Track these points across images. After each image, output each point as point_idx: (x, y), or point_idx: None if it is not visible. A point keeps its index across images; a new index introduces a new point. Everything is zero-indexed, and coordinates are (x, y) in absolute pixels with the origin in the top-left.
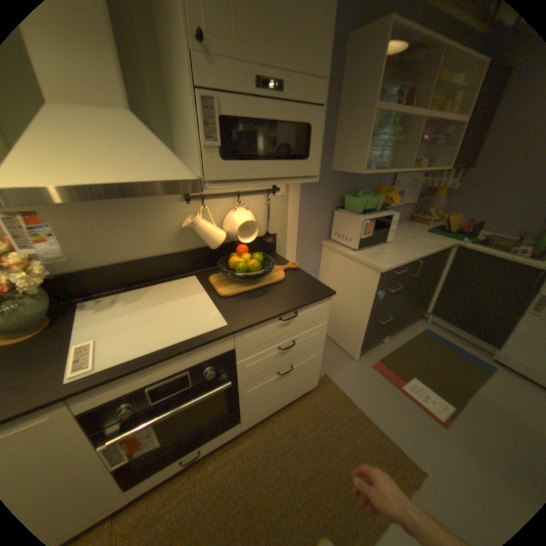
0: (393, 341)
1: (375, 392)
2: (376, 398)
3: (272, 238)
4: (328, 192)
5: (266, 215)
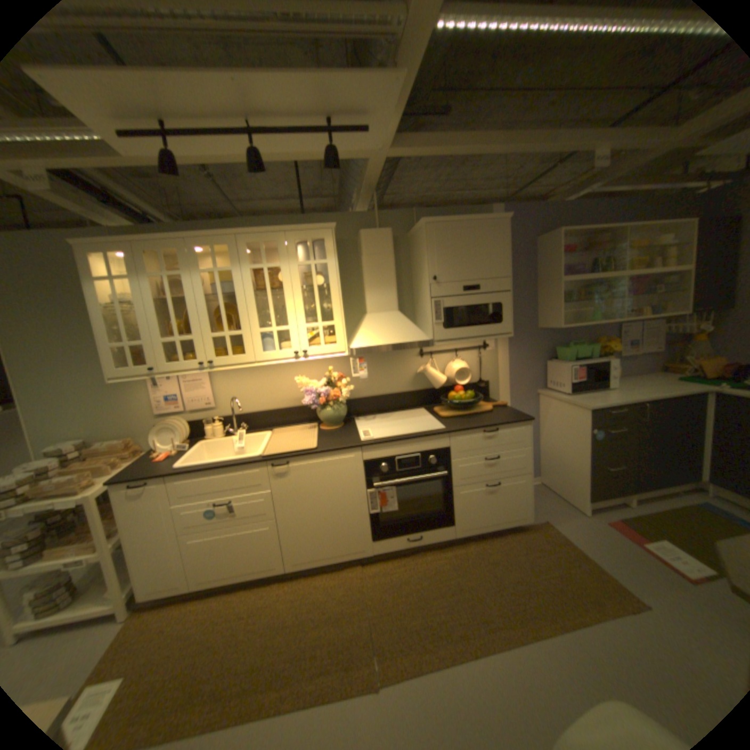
0: (647, 509)
1: (606, 544)
2: (606, 549)
3: (484, 384)
4: (538, 346)
5: (478, 366)
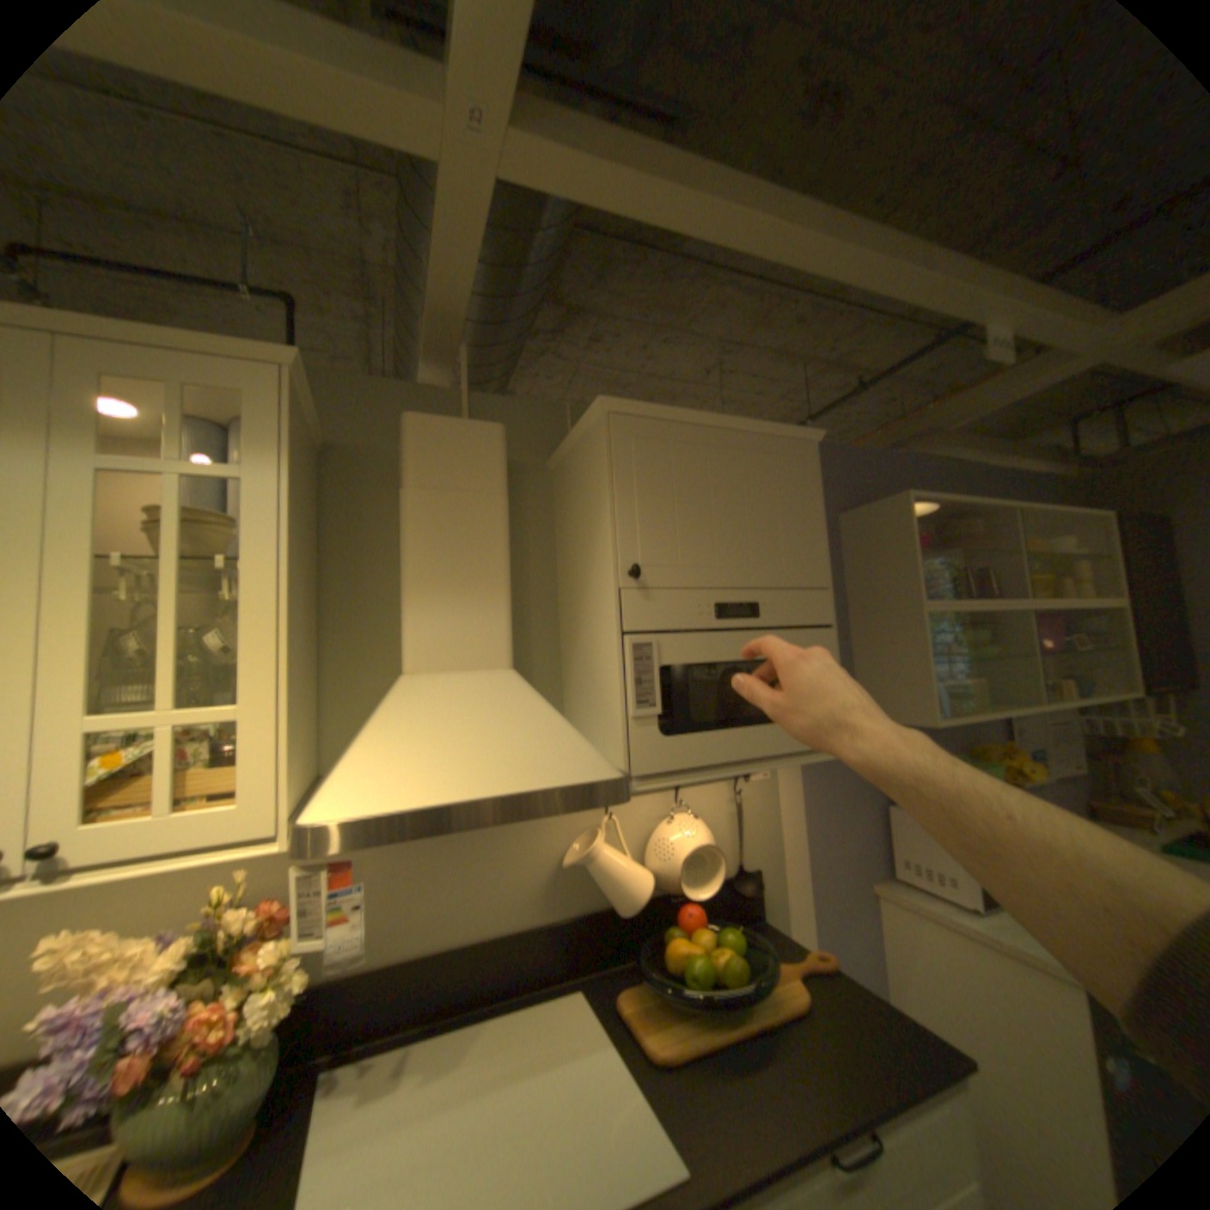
0: None
1: None
2: None
3: (754, 884)
4: None
5: (735, 828)
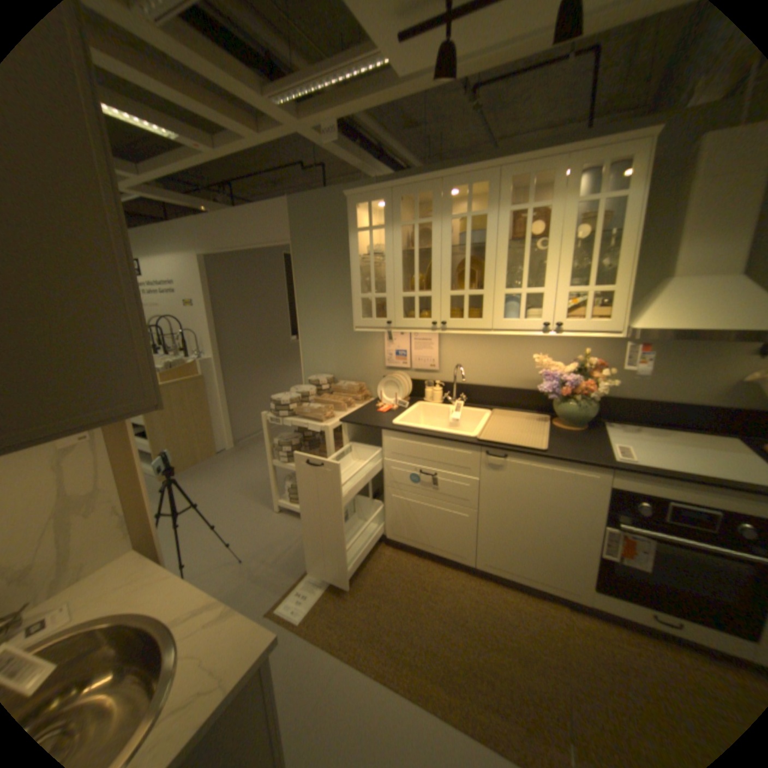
0: None
1: None
2: None
3: None
4: None
5: None
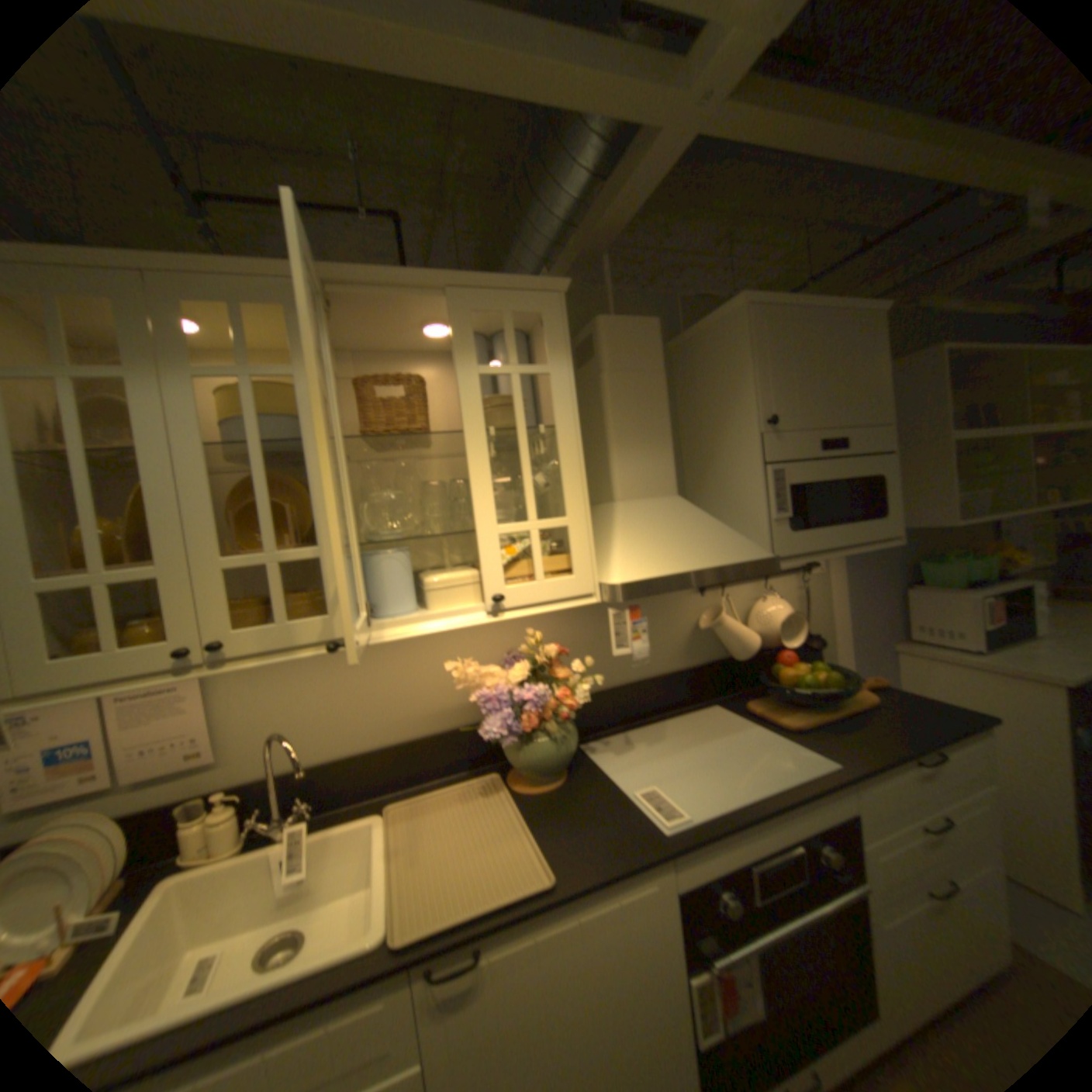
0: None
1: None
2: None
3: (820, 643)
4: (890, 562)
5: (805, 606)
